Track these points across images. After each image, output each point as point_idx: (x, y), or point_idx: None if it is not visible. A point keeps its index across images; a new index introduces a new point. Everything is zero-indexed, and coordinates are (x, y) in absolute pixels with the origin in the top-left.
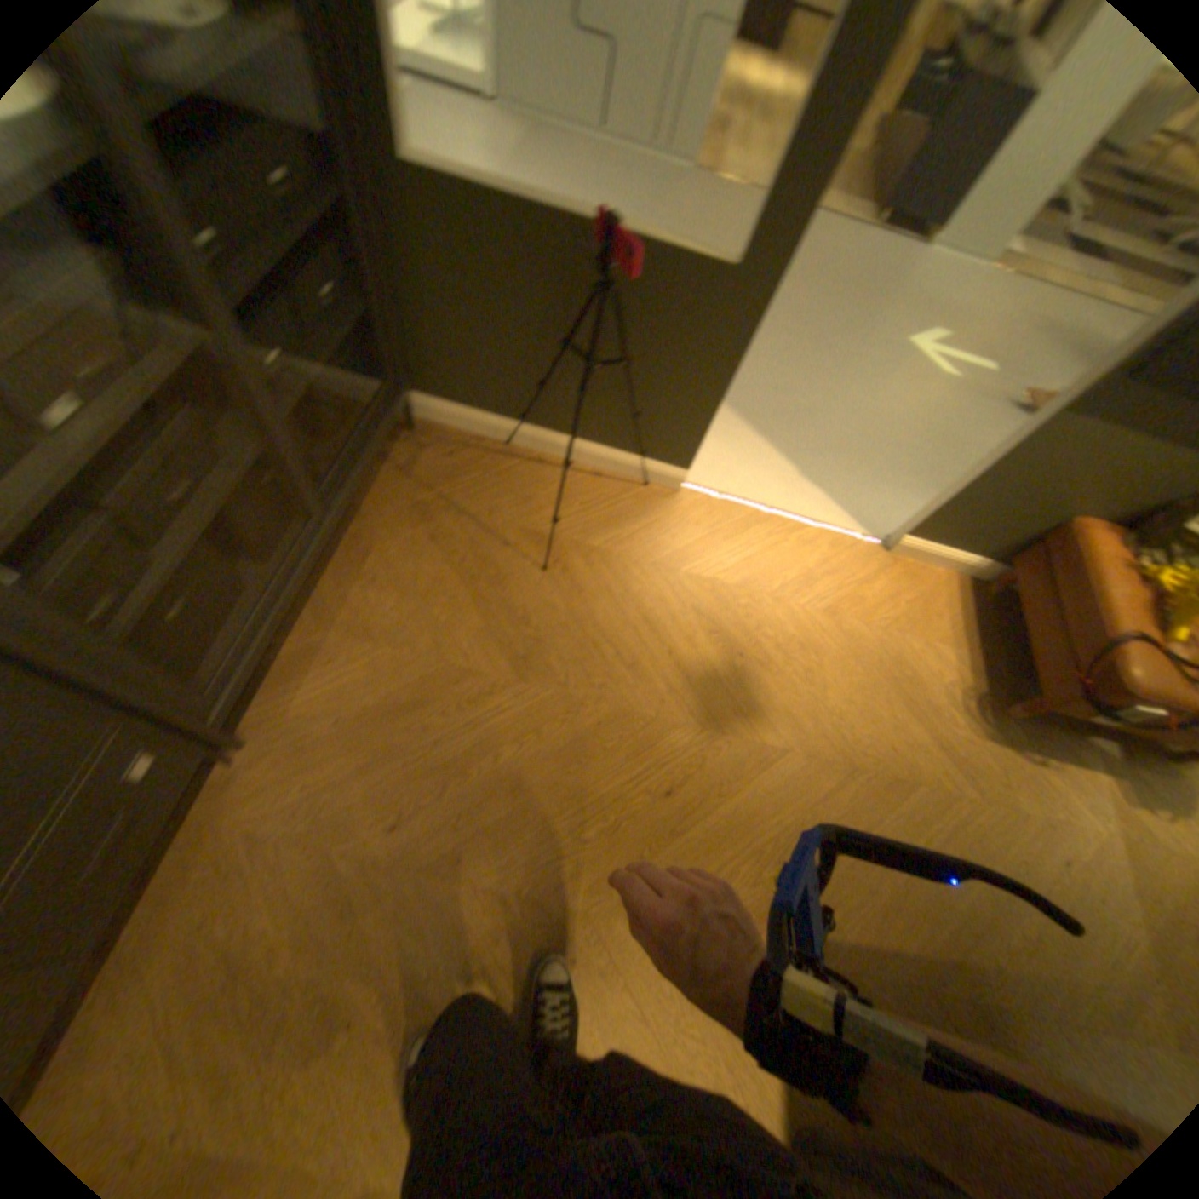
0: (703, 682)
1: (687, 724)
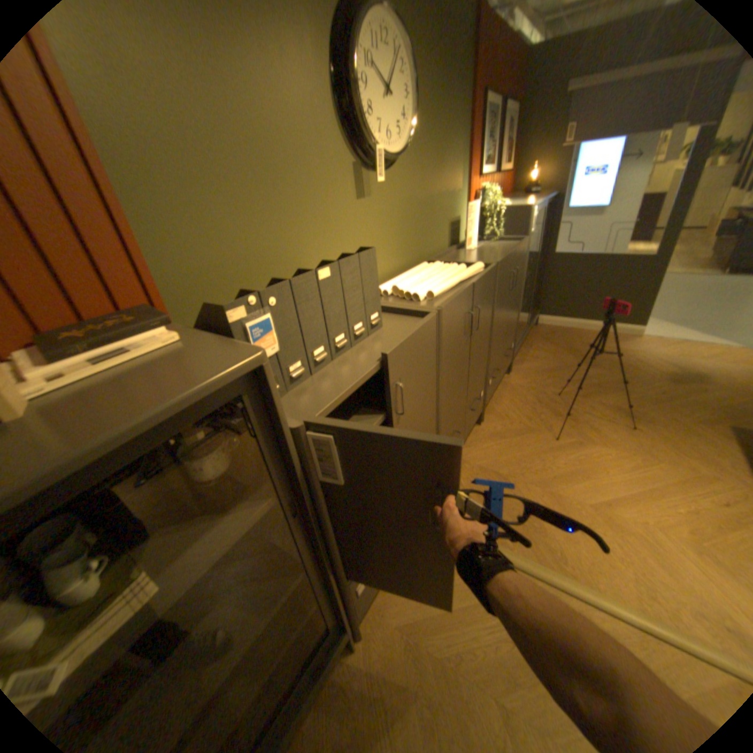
0: (670, 374)
1: (666, 382)
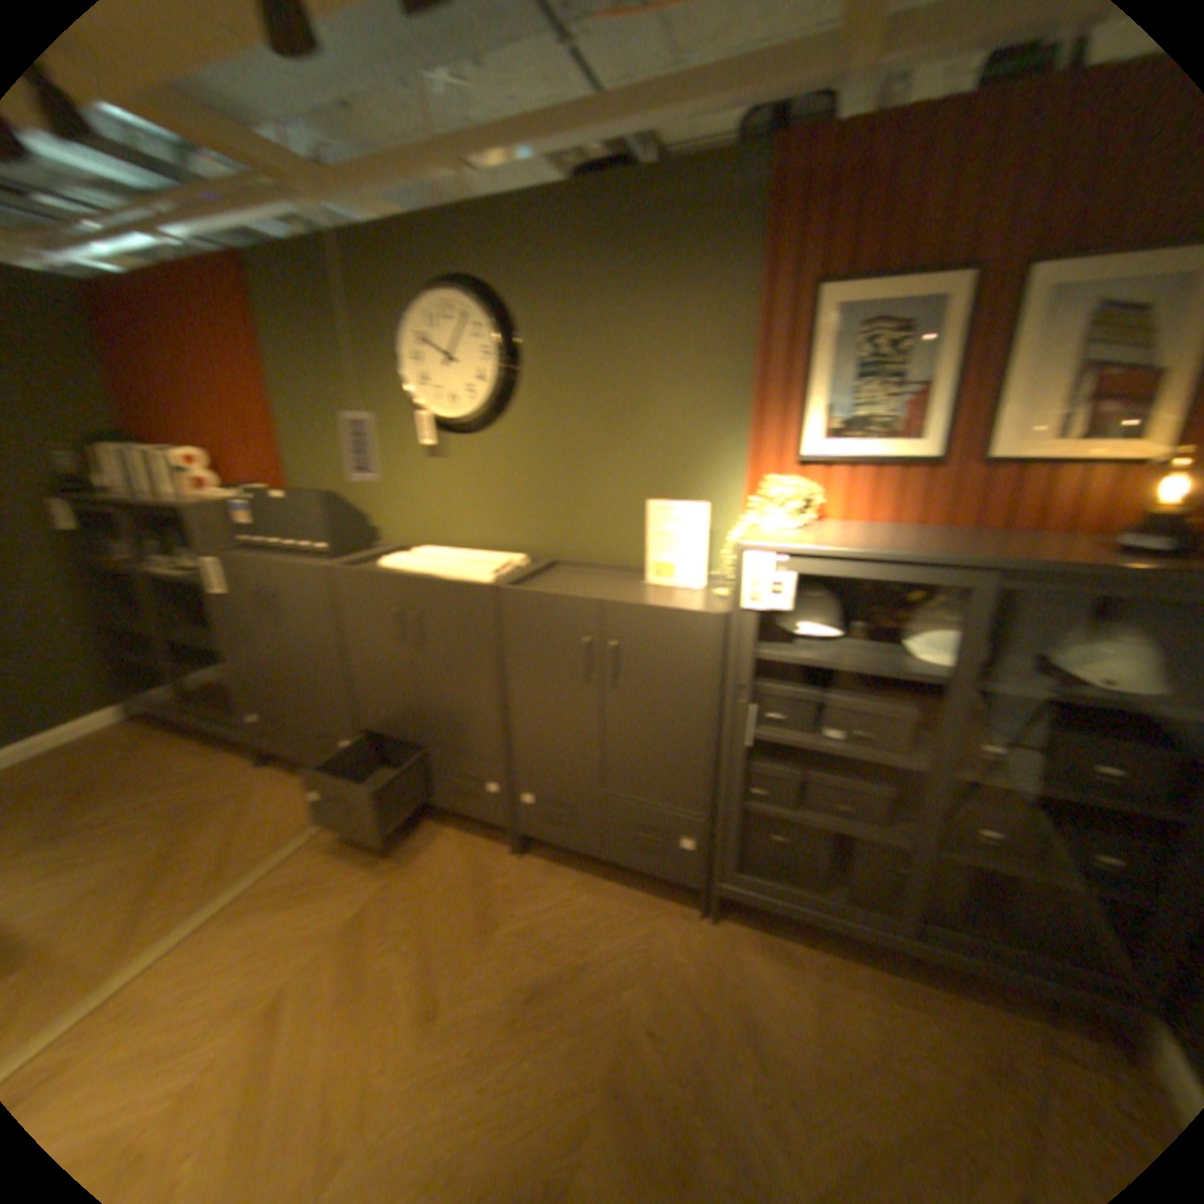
0: None
1: None
